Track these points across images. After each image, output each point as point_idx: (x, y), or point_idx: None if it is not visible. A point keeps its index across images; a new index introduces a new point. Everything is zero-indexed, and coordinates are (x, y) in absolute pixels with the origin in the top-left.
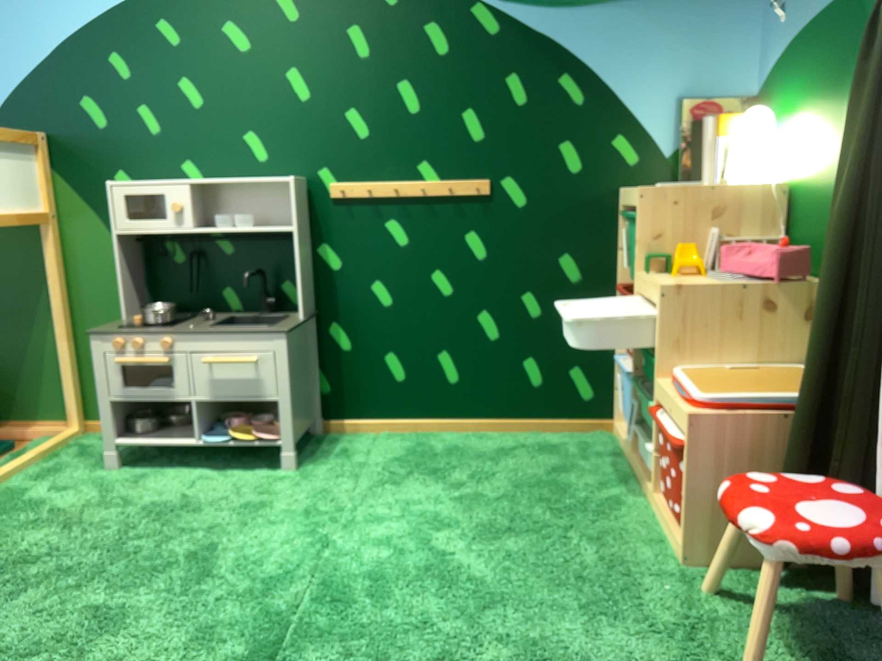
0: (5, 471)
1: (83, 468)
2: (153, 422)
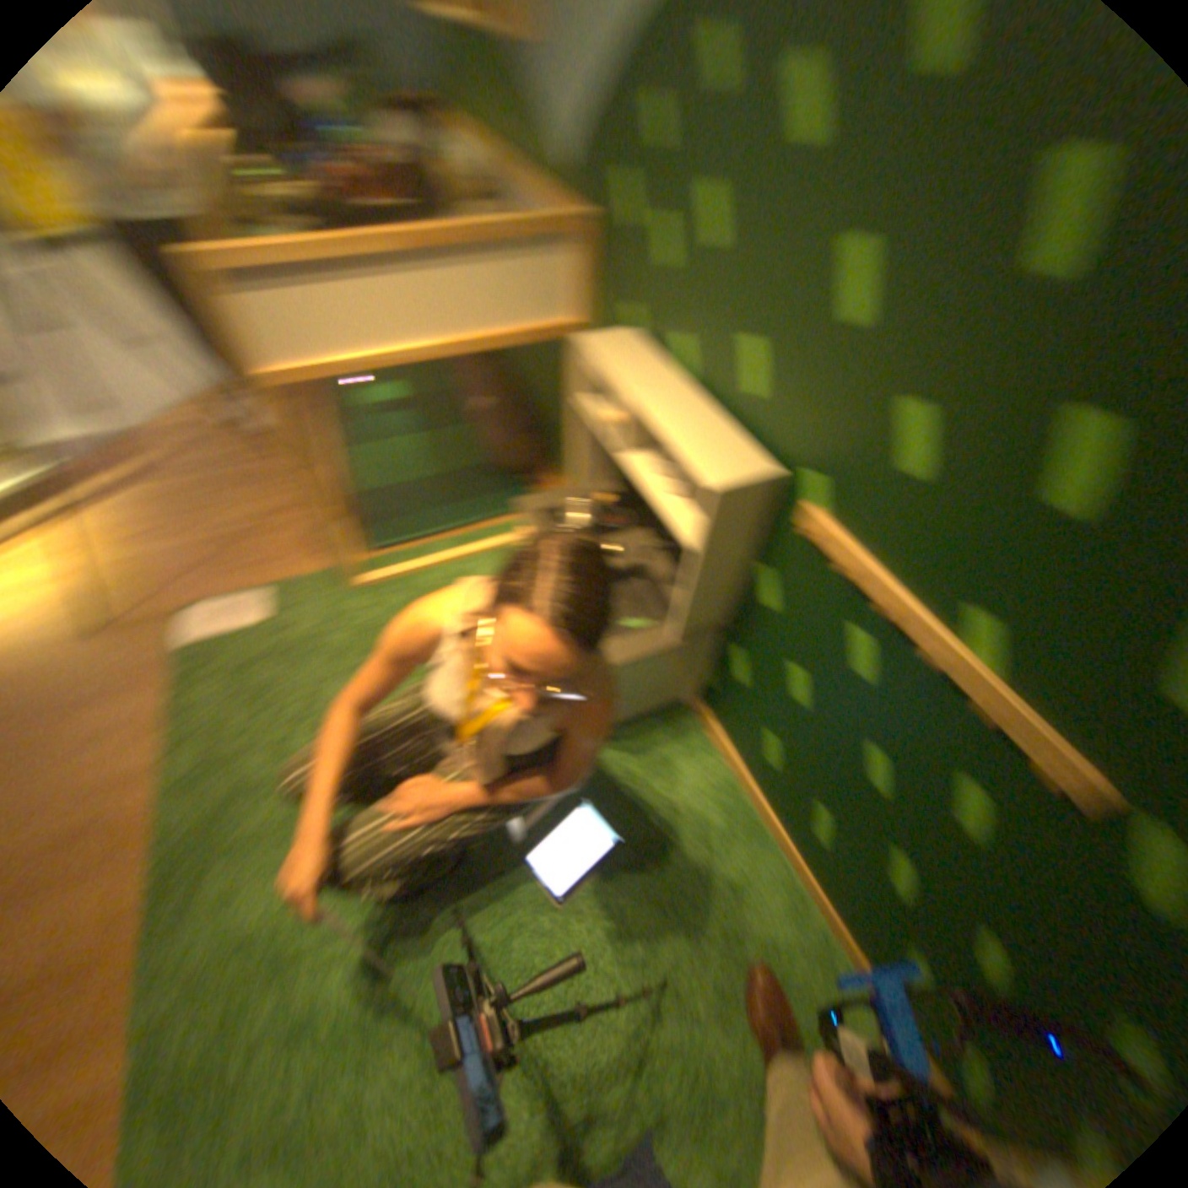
0: (483, 549)
1: None
2: None
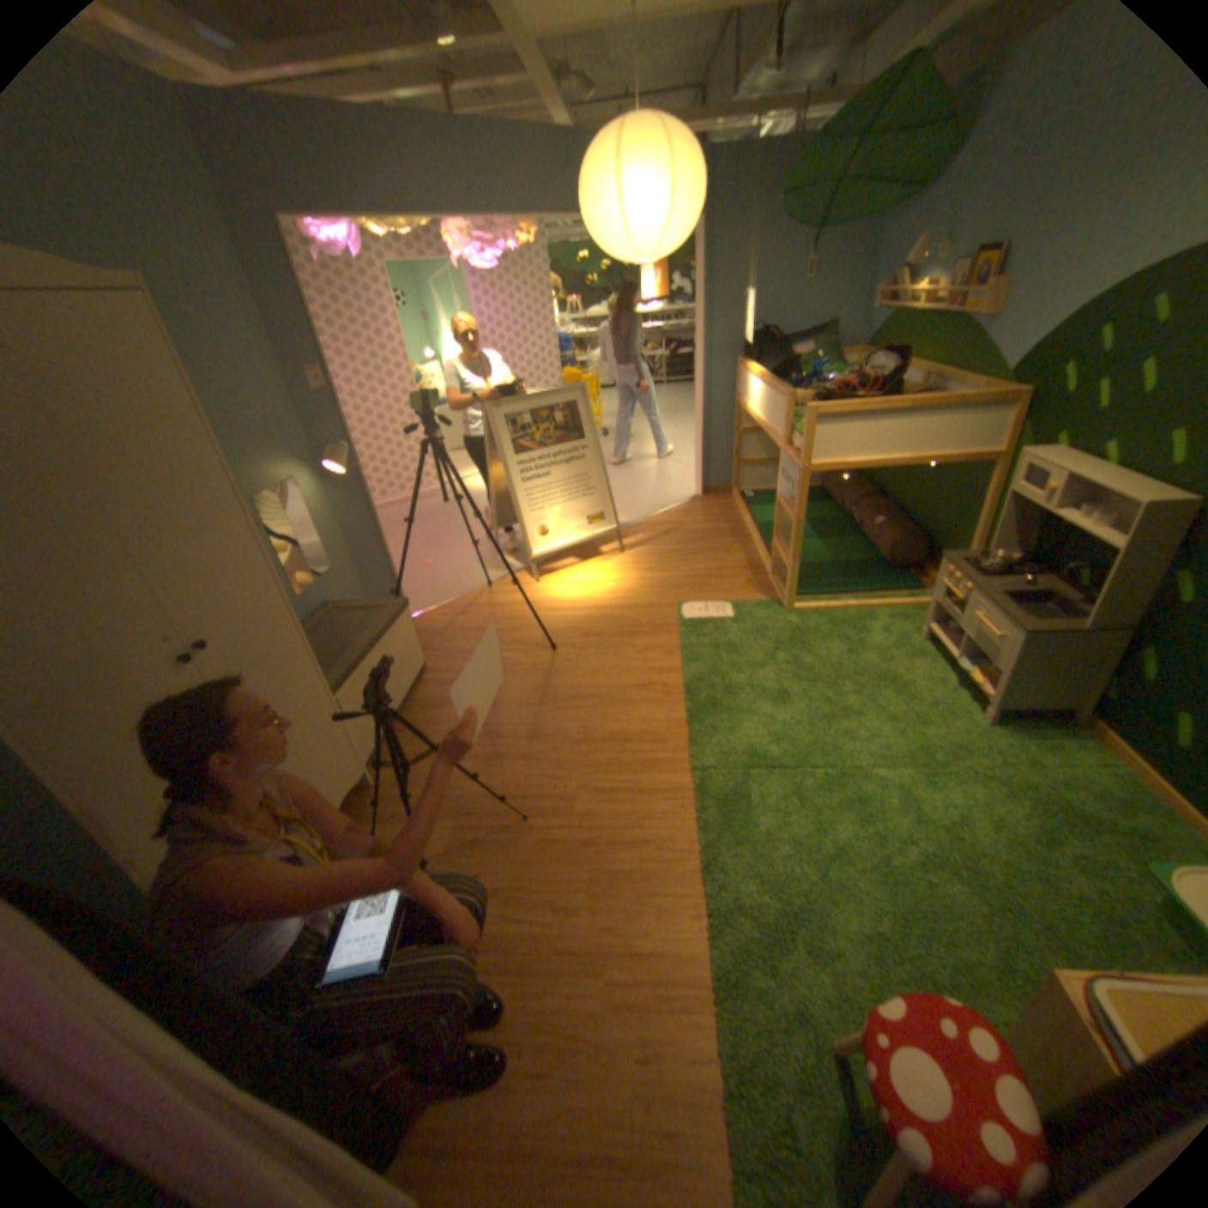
0: (883, 604)
1: (916, 628)
2: (955, 629)
